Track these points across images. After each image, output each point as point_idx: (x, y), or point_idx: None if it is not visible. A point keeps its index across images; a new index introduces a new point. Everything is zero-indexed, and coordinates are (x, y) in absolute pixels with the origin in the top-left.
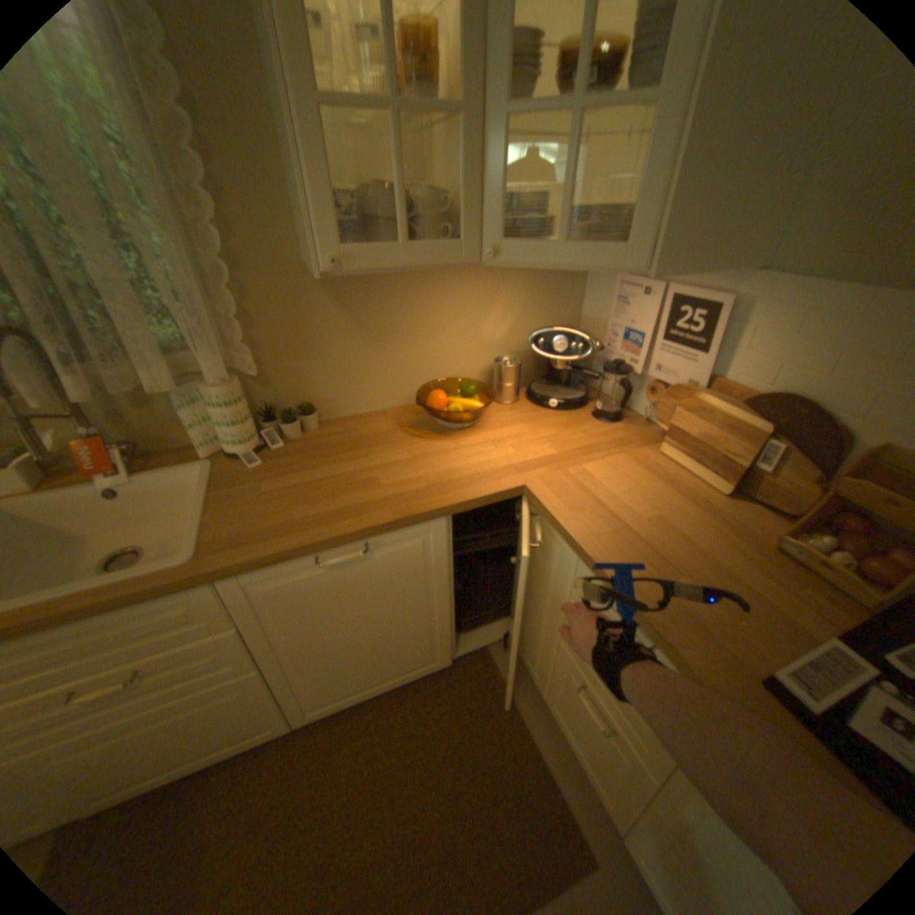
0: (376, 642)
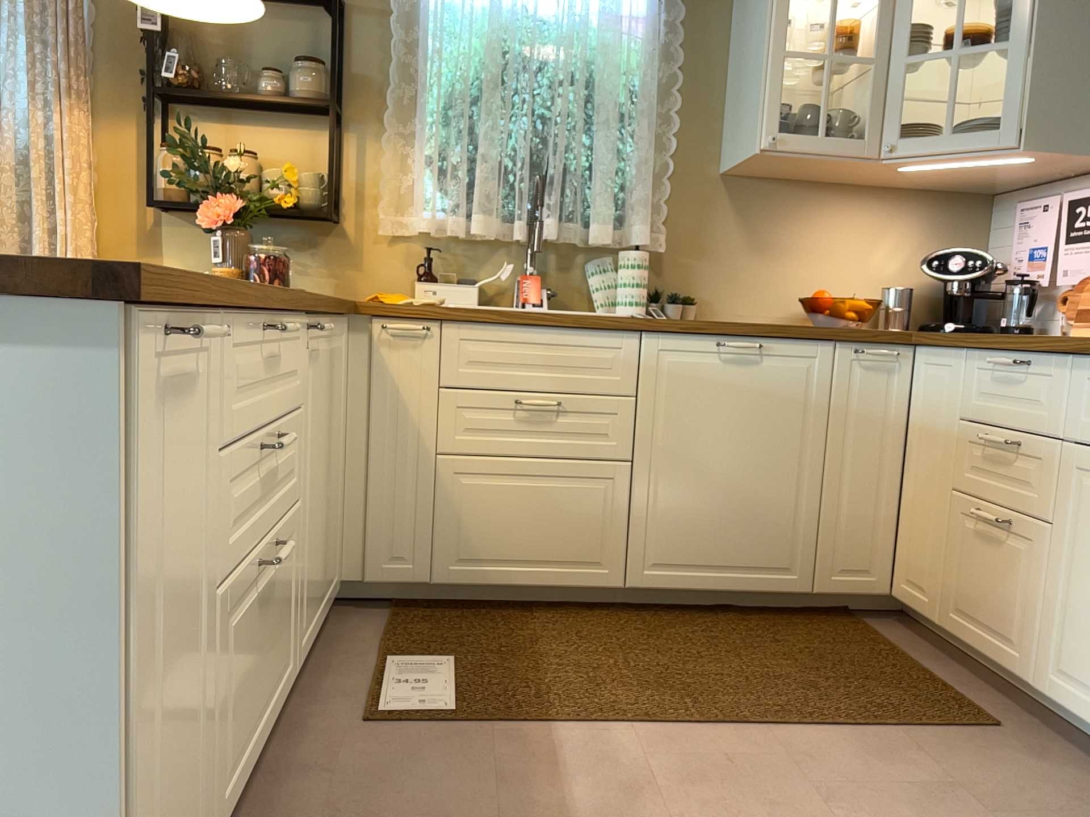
0: (741, 488)
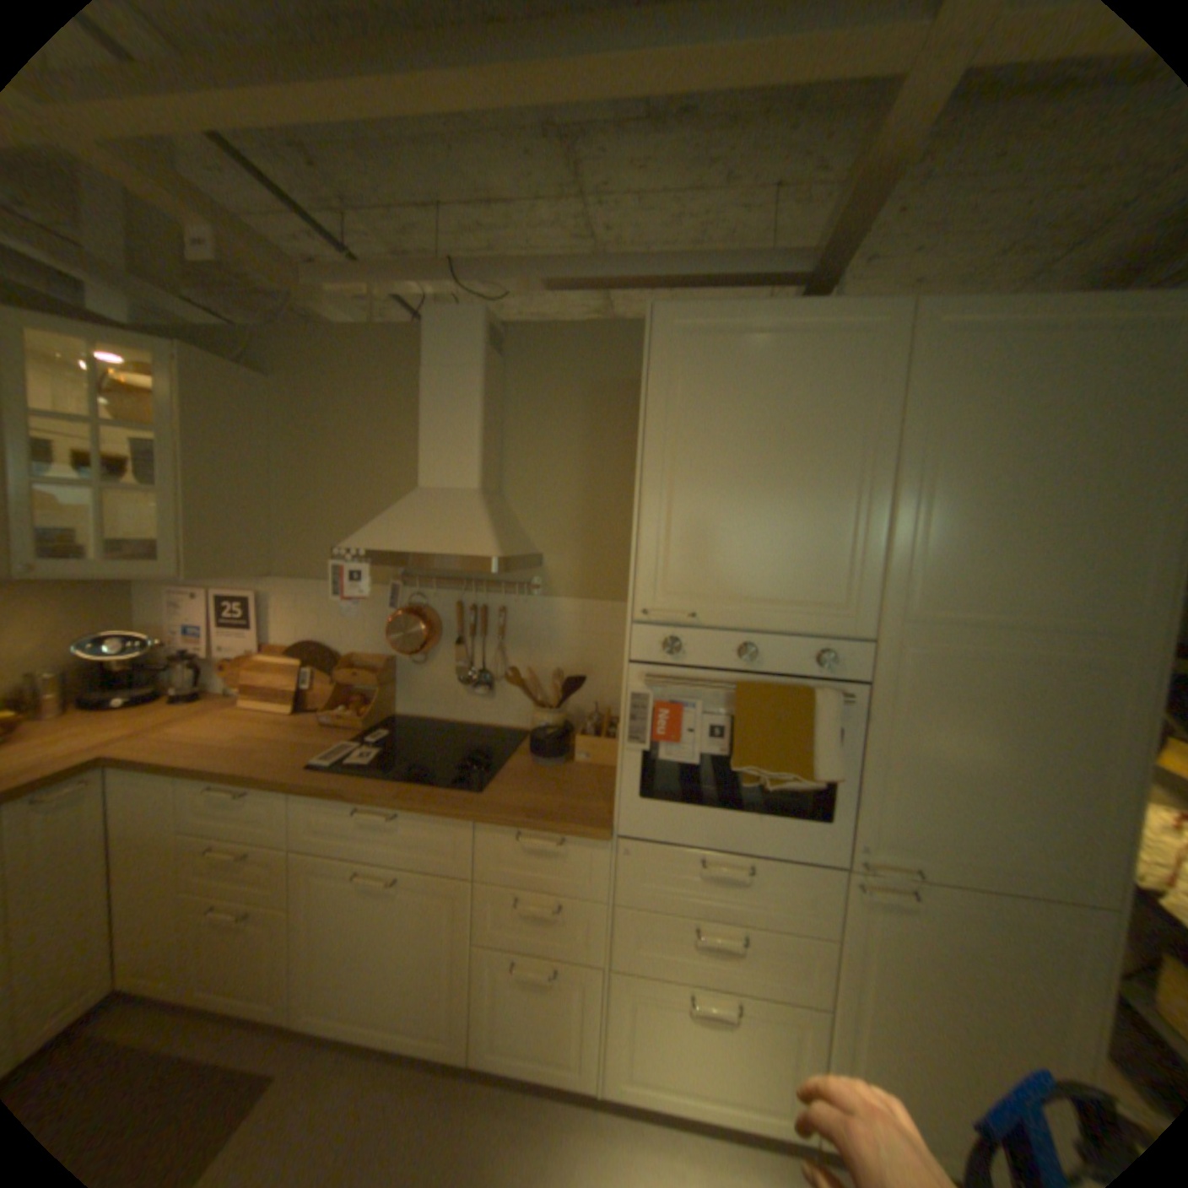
0: None
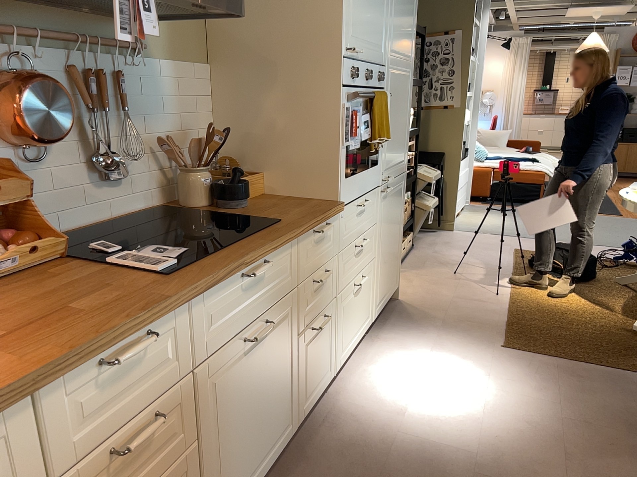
0: None
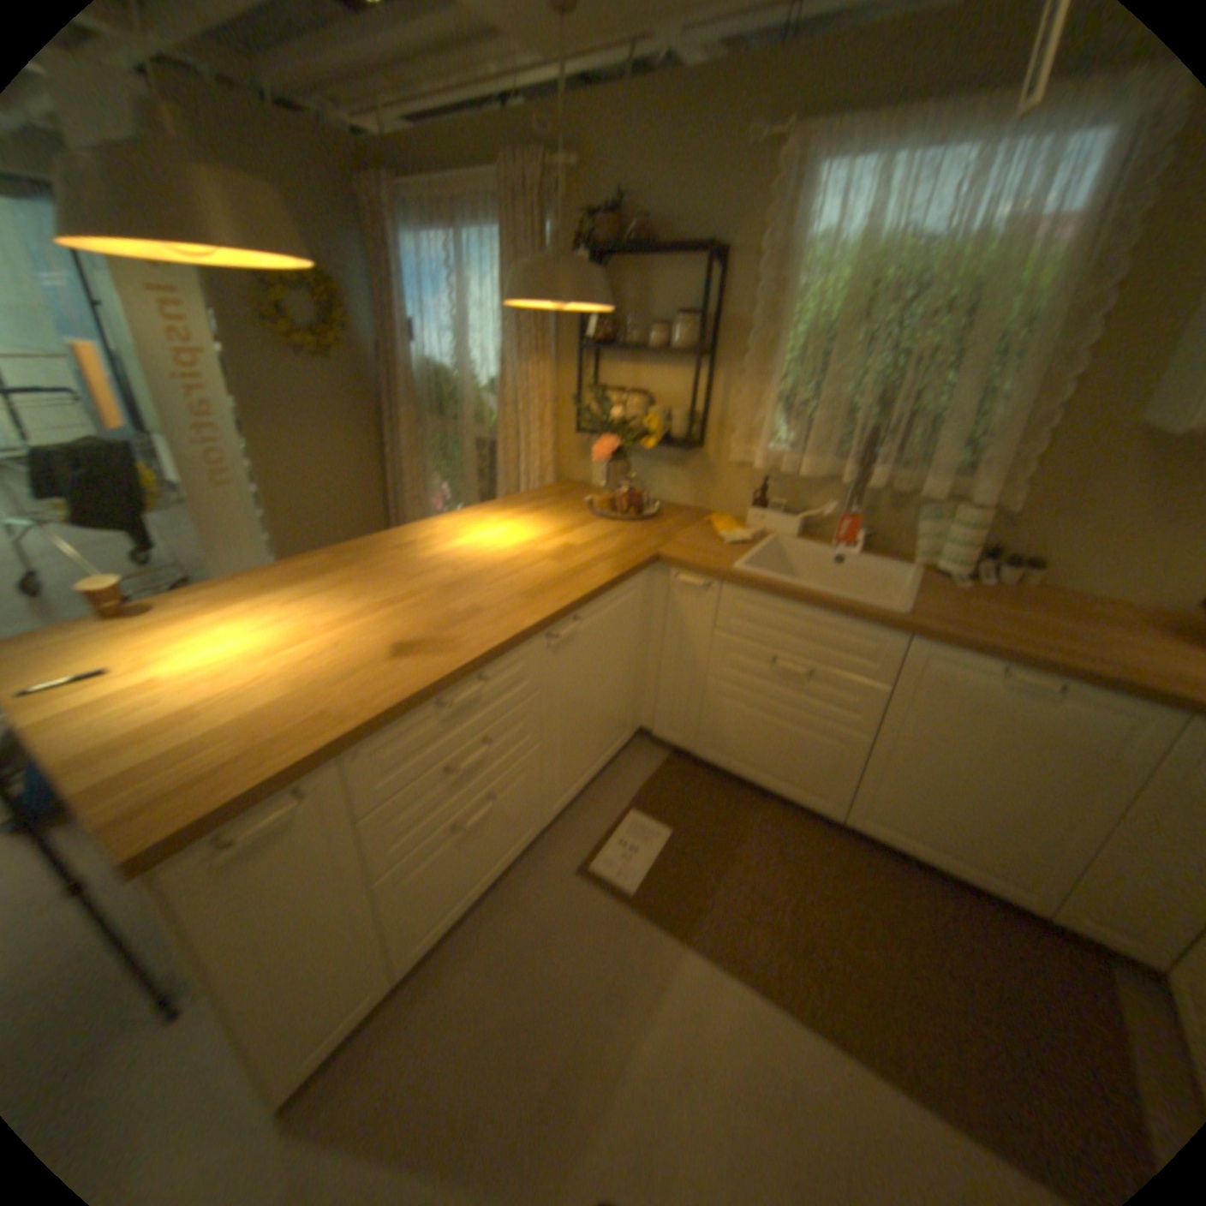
0: (990, 805)
